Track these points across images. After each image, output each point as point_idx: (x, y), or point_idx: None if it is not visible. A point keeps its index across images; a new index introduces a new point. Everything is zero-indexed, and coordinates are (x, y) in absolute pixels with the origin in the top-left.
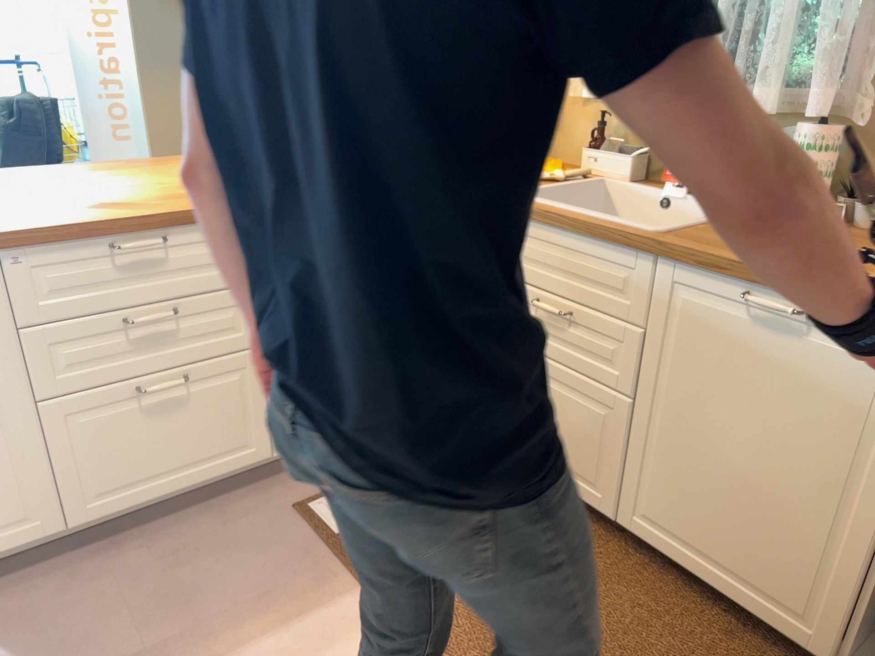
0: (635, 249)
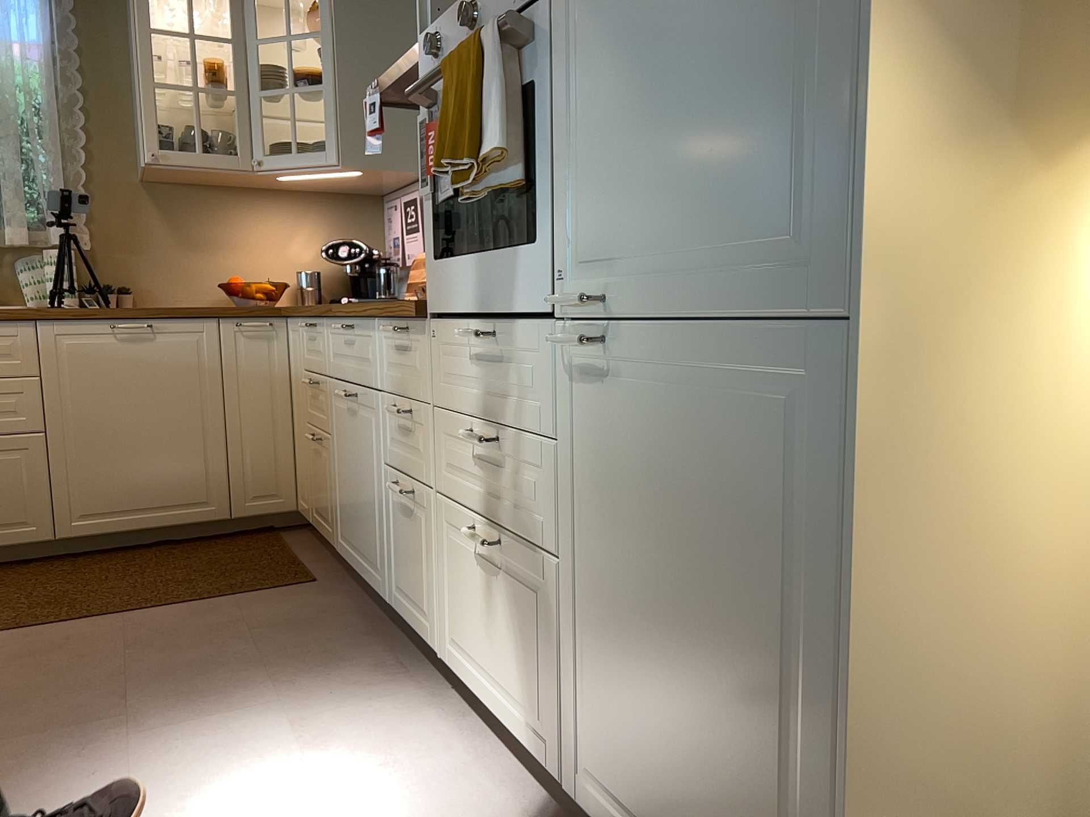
0: (18, 319)
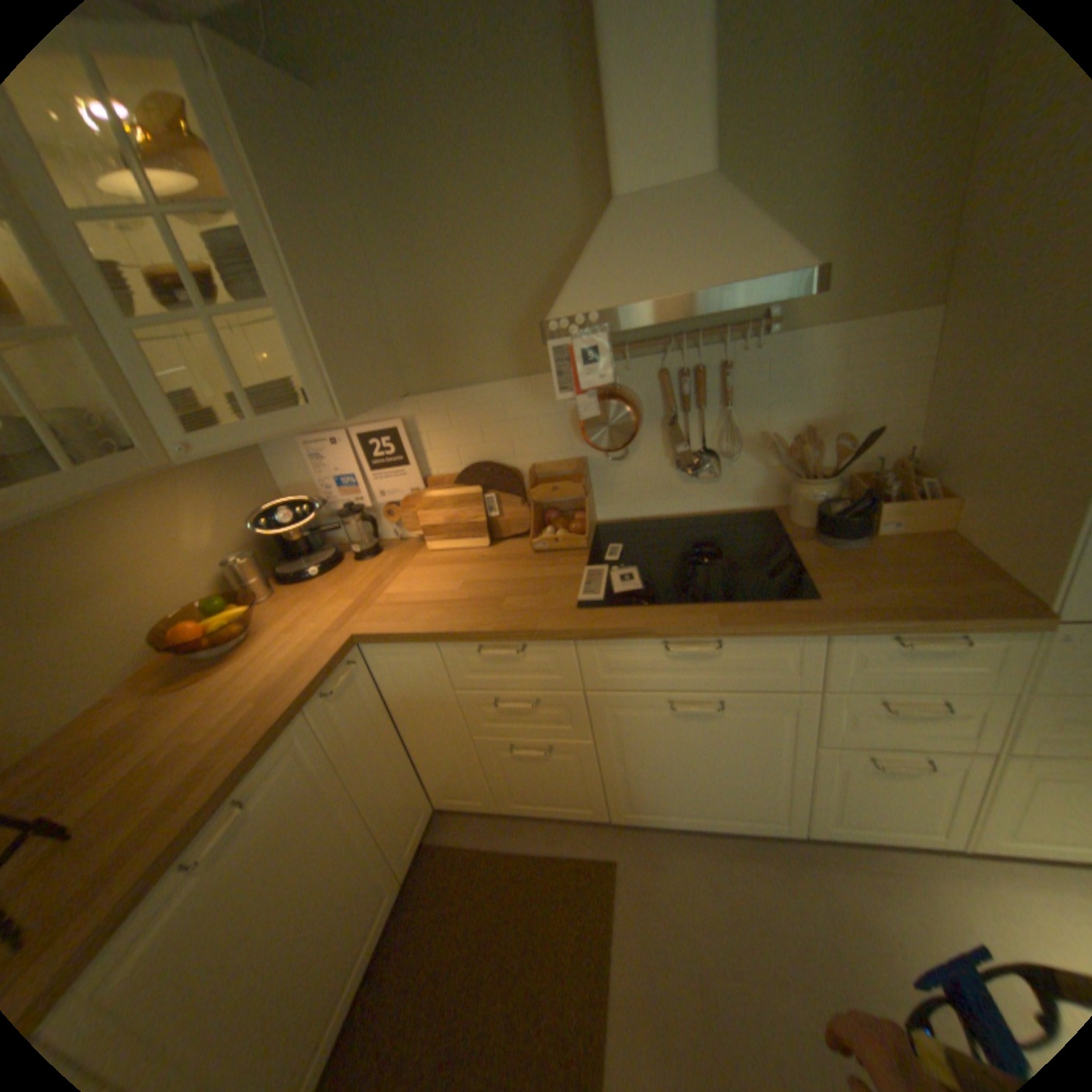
0: None
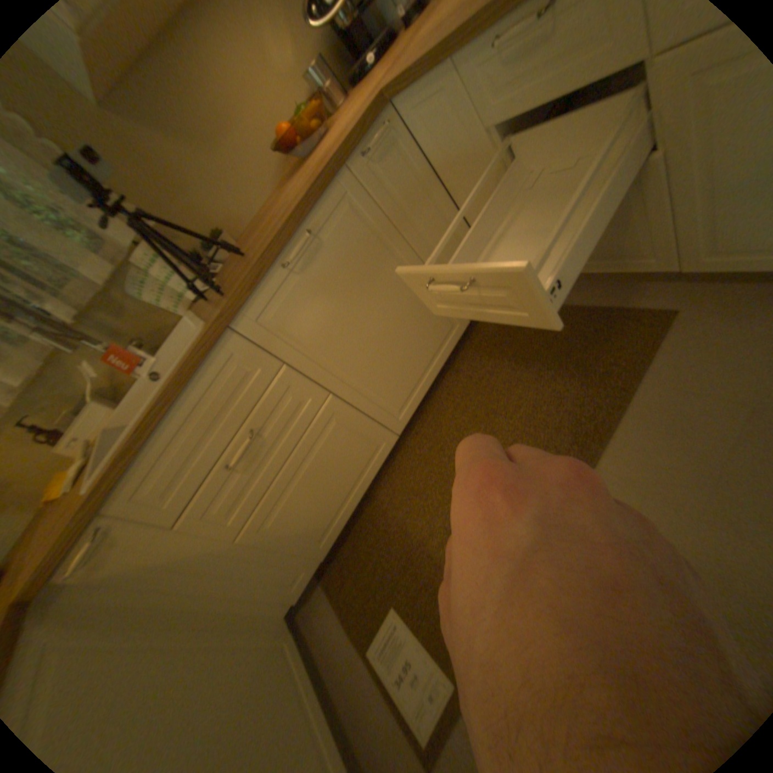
0: (216, 341)
